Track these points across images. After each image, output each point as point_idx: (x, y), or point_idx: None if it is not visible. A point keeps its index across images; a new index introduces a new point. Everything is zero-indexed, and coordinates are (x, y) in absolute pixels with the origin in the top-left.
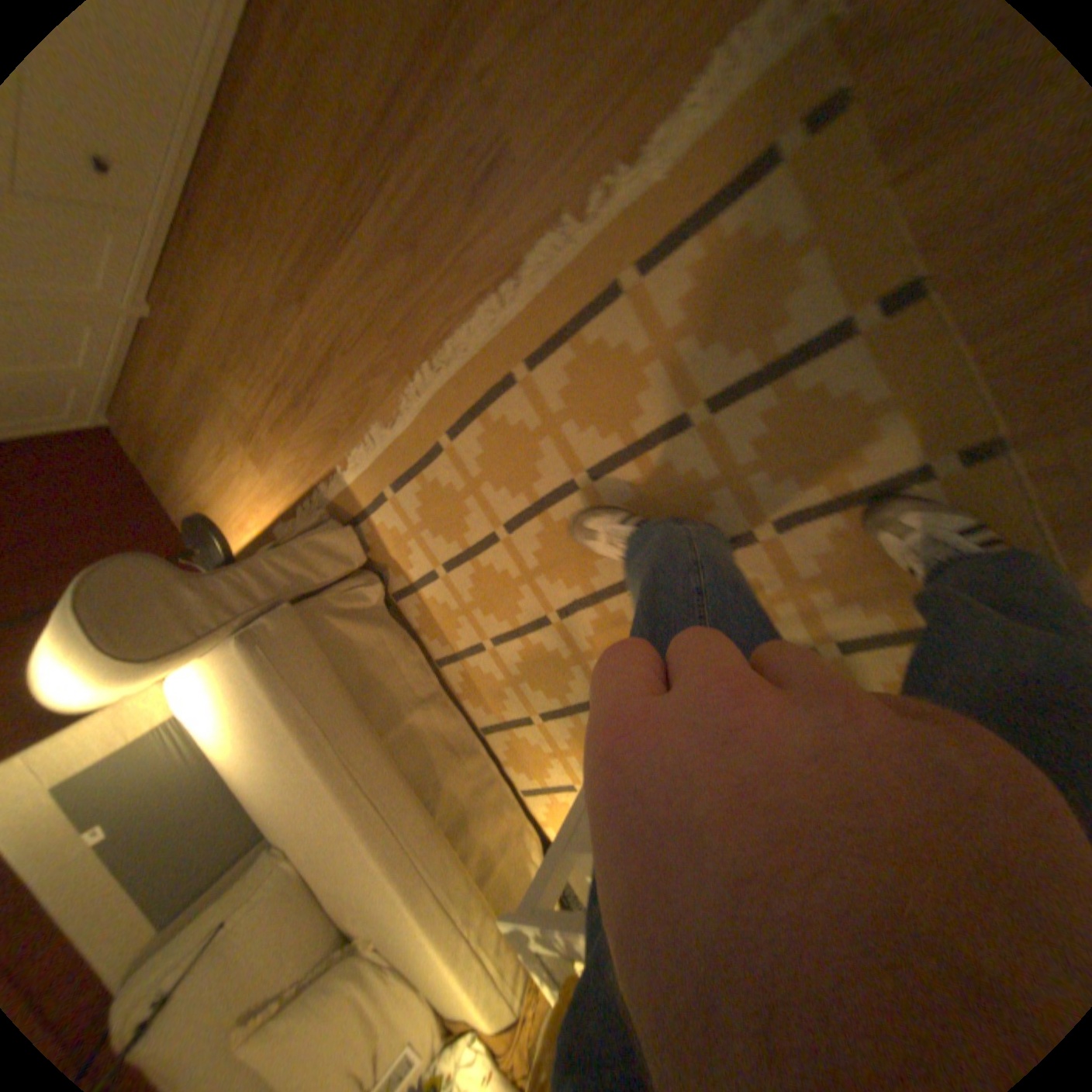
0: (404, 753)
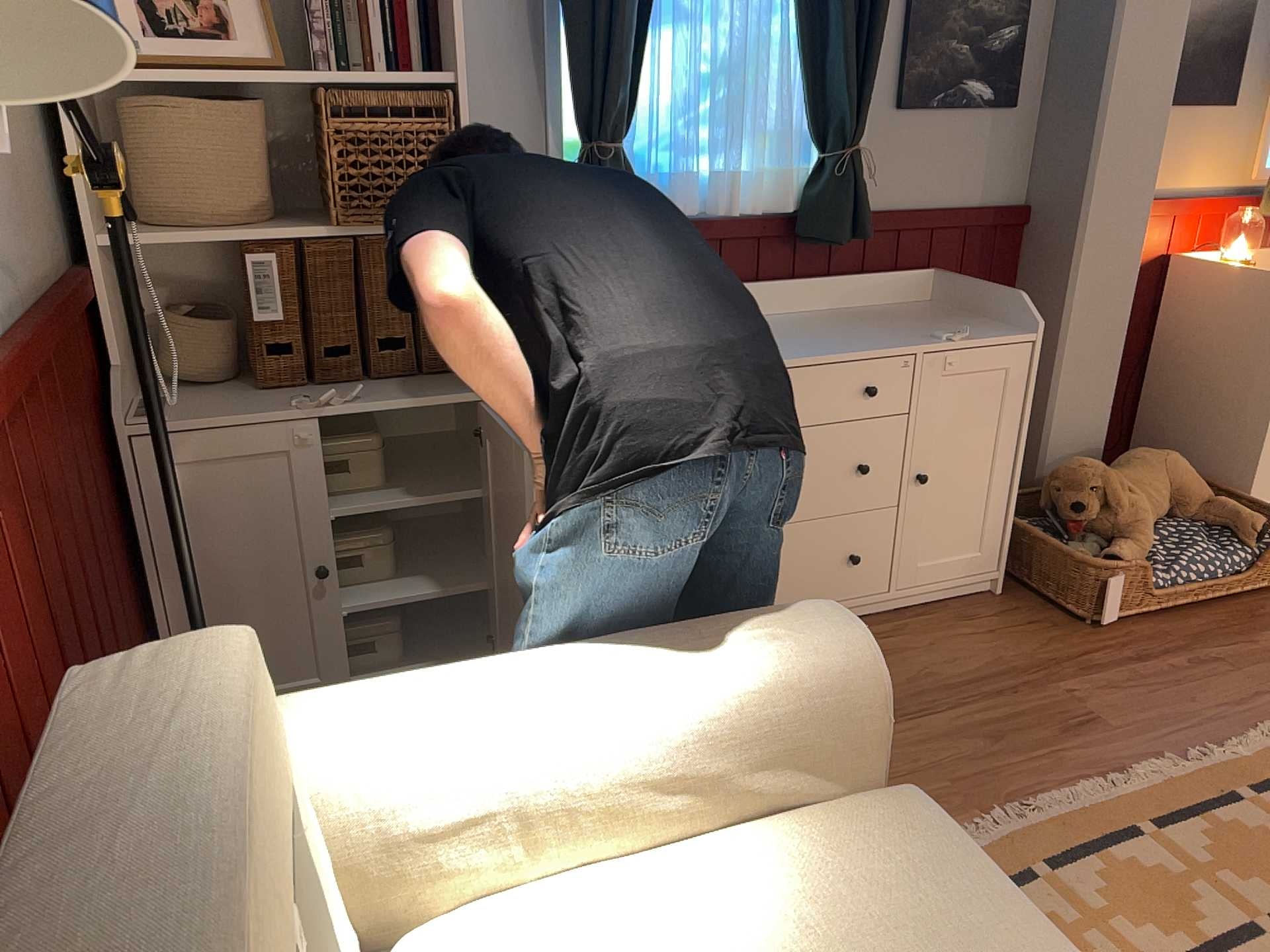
0: None
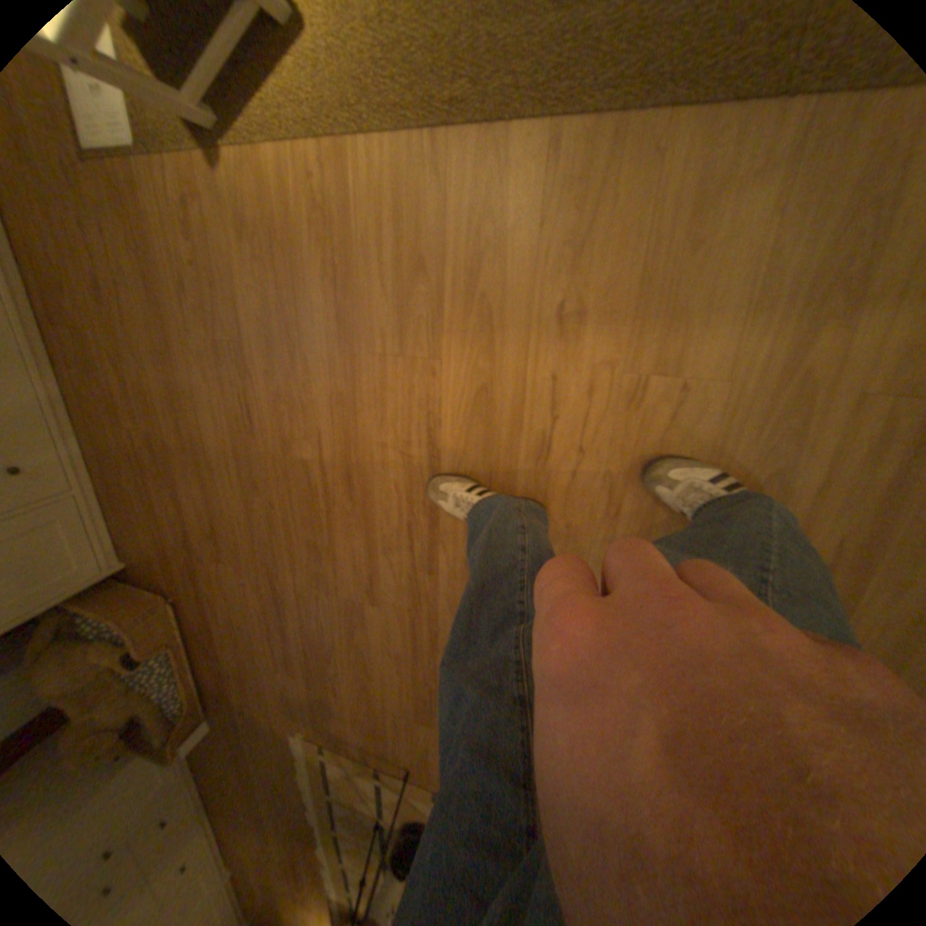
0: None
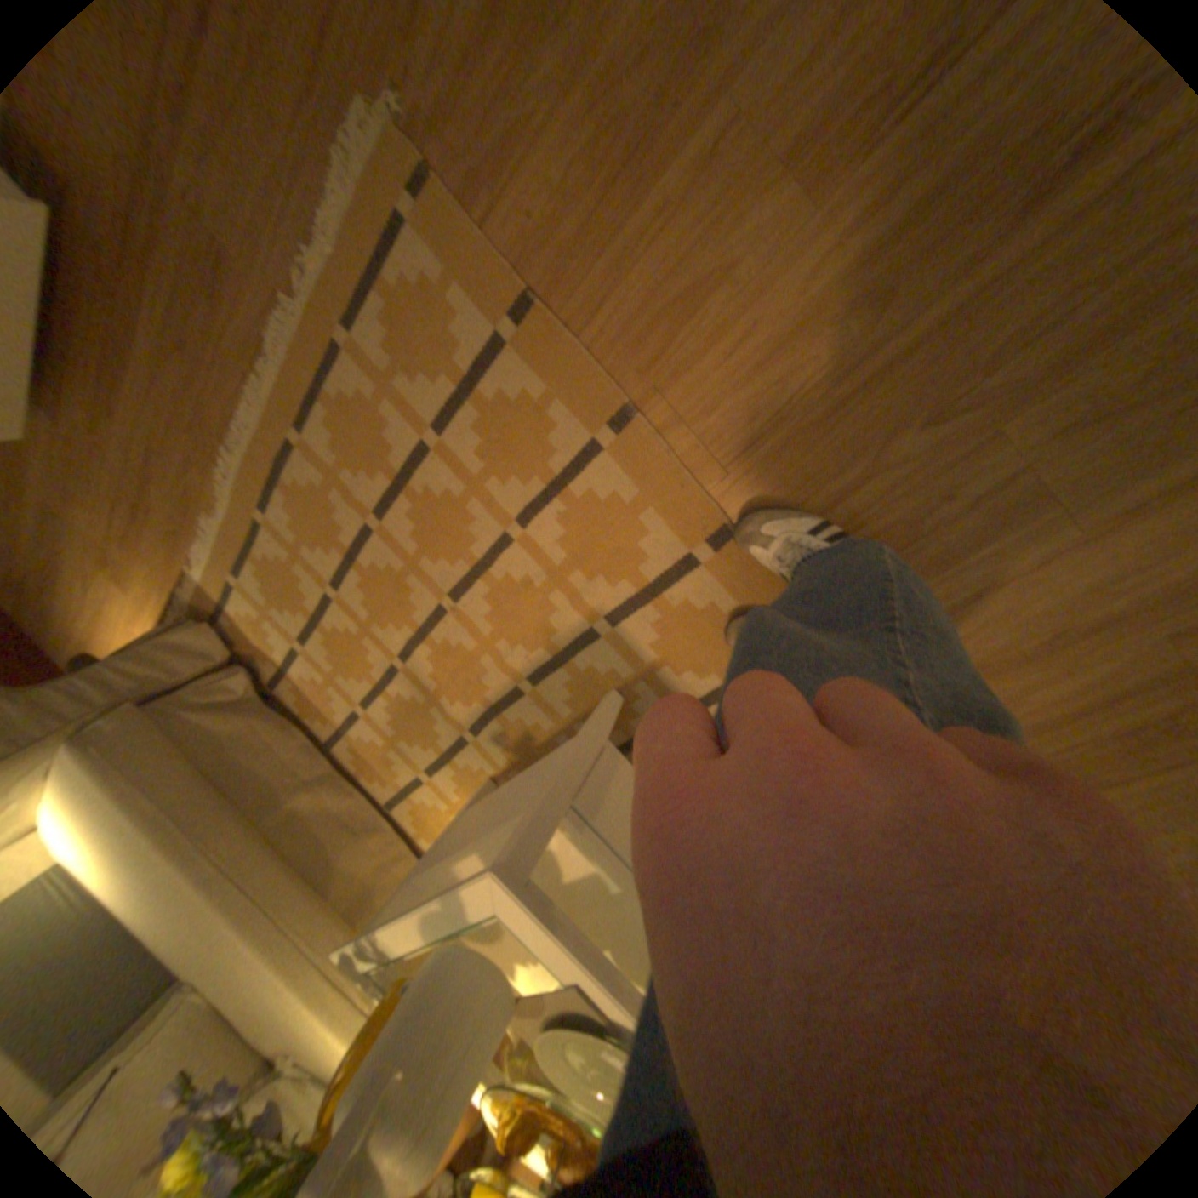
0: (285, 838)
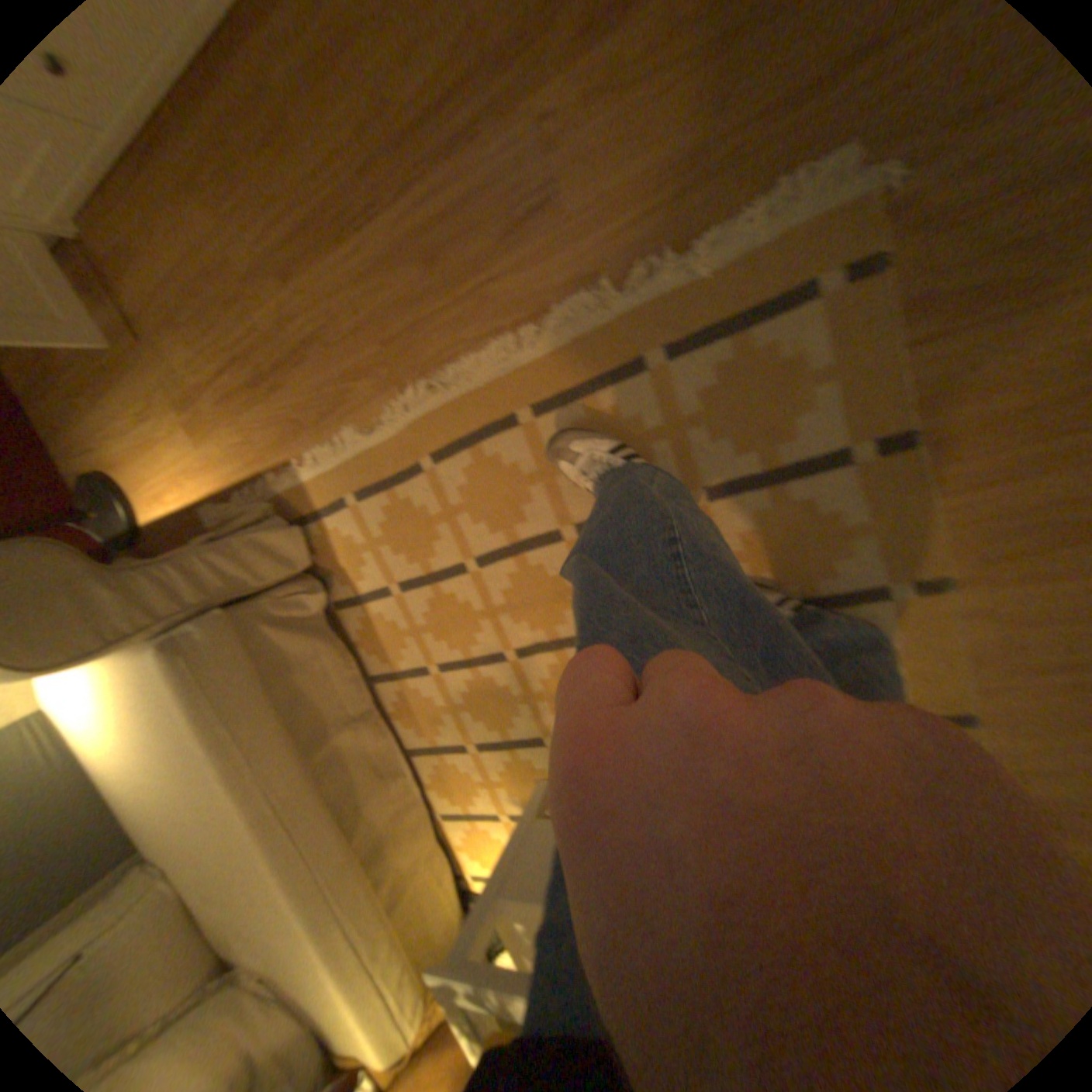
0: (328, 776)
